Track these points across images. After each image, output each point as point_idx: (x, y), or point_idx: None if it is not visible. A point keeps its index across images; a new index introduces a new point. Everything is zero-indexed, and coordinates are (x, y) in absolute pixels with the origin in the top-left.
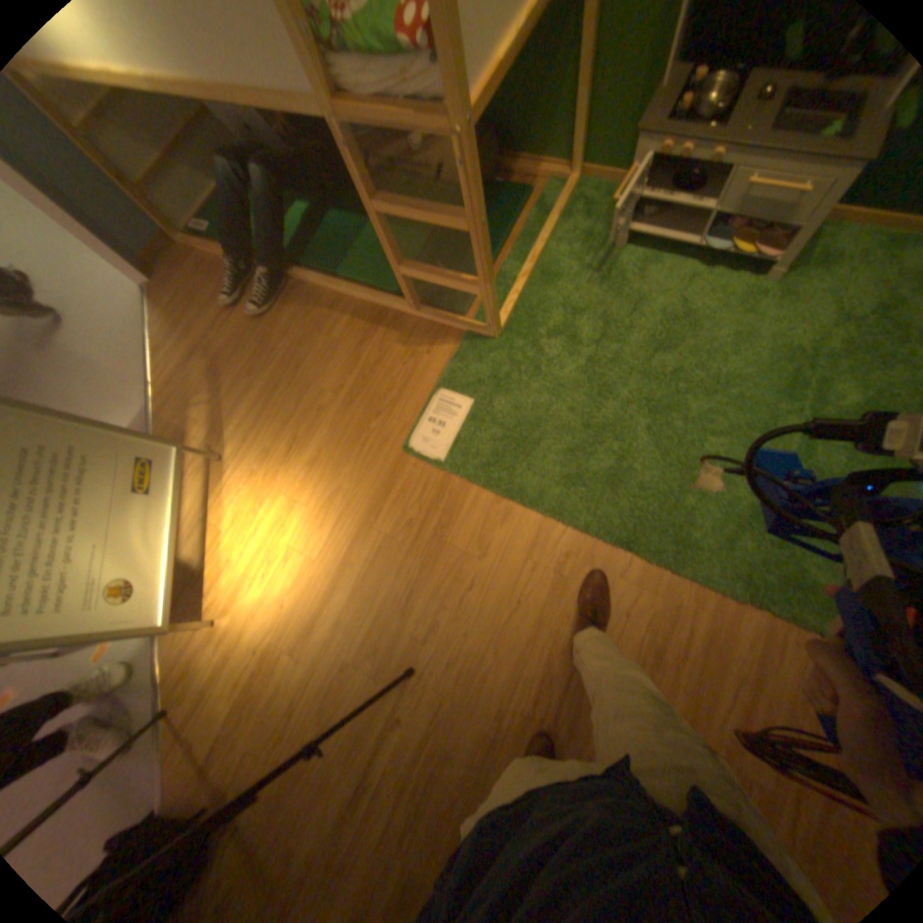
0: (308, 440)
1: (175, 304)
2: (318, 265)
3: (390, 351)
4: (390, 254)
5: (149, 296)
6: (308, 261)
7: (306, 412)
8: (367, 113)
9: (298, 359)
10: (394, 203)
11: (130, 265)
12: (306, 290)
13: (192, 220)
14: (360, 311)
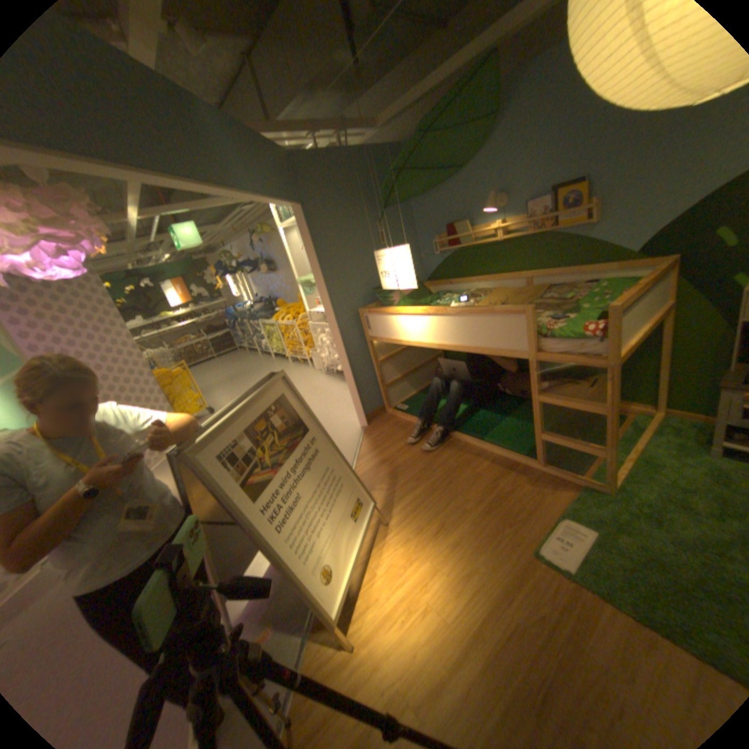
0: (453, 529)
1: (378, 437)
2: (470, 433)
3: (520, 487)
4: (537, 425)
5: (364, 432)
6: (464, 430)
7: (453, 510)
8: (555, 357)
9: (451, 478)
10: (552, 397)
11: (364, 416)
12: (460, 444)
13: (398, 404)
14: (497, 460)
